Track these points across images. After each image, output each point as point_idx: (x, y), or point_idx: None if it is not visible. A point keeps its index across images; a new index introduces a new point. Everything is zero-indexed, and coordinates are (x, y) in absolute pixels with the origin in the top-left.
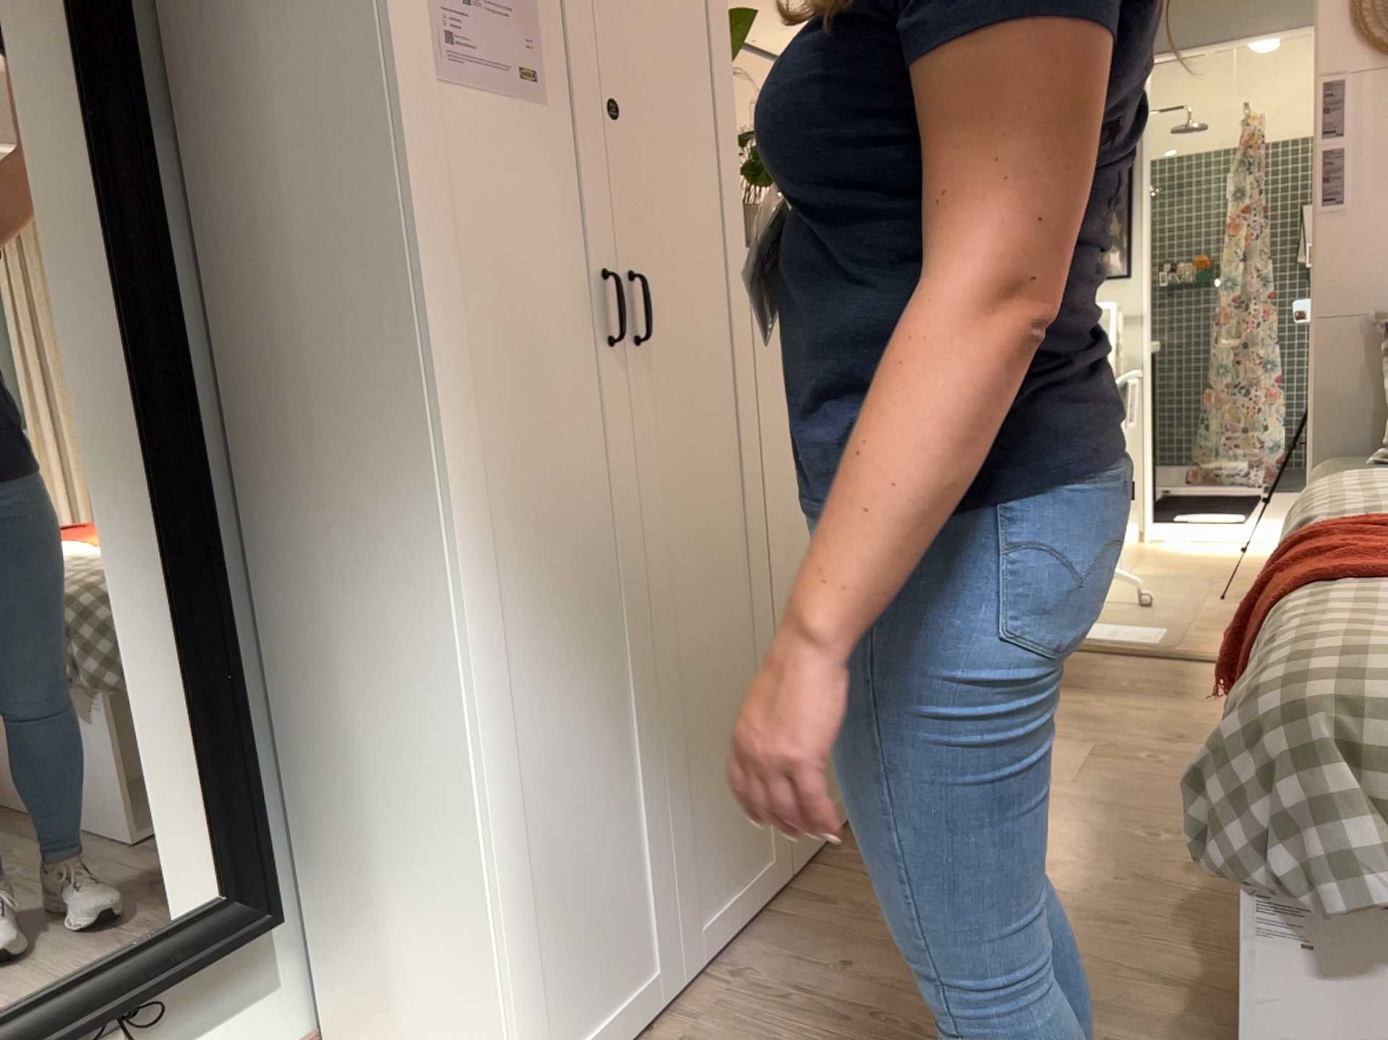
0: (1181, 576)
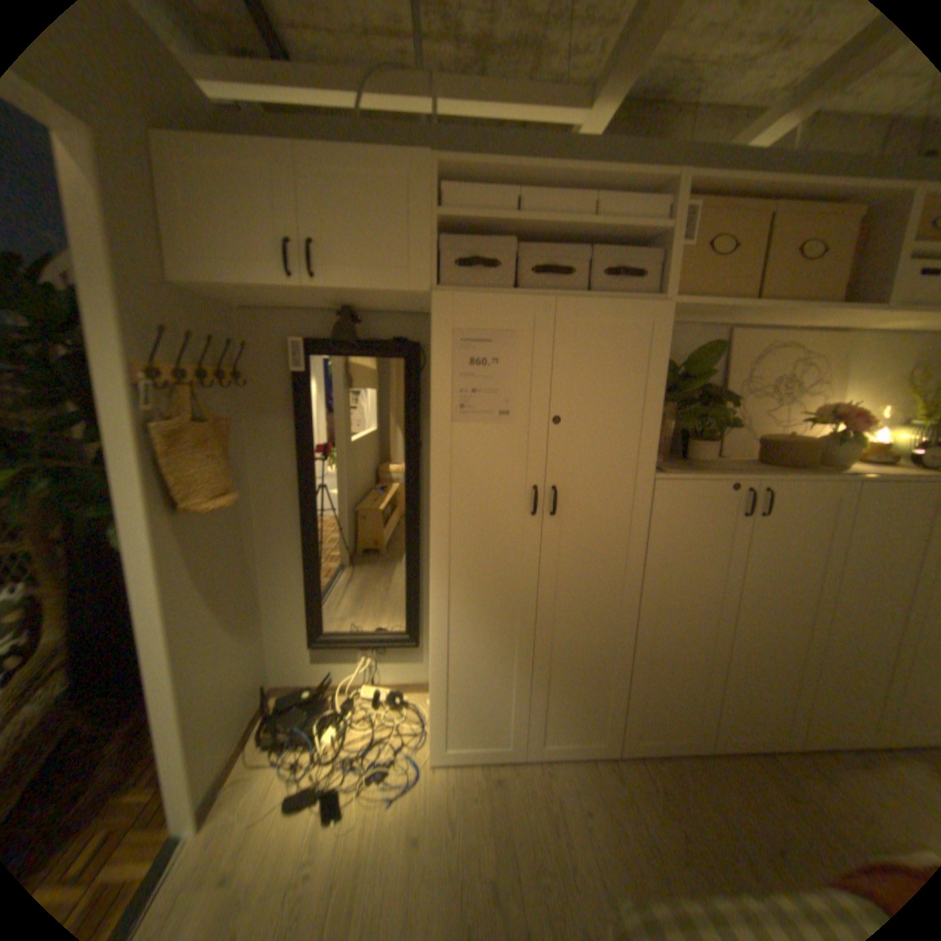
0: None
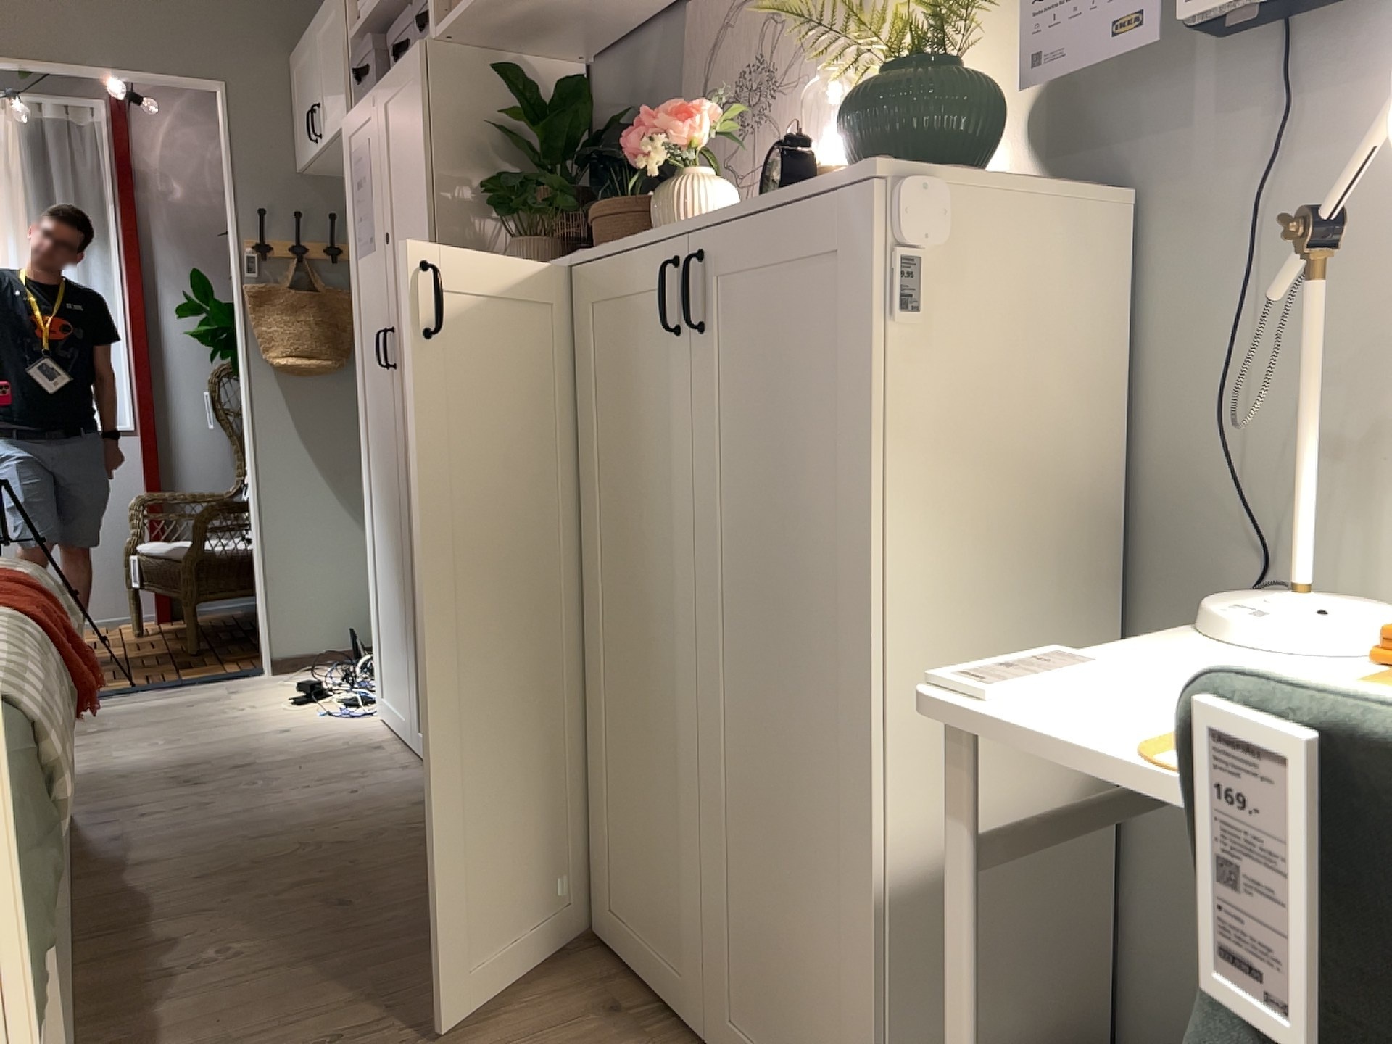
0: None
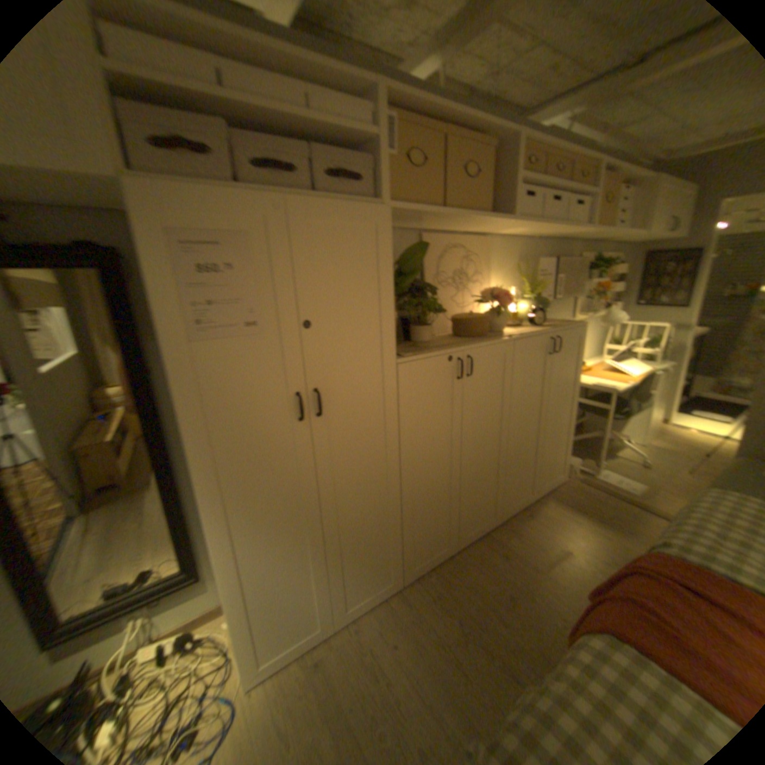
0: (676, 453)
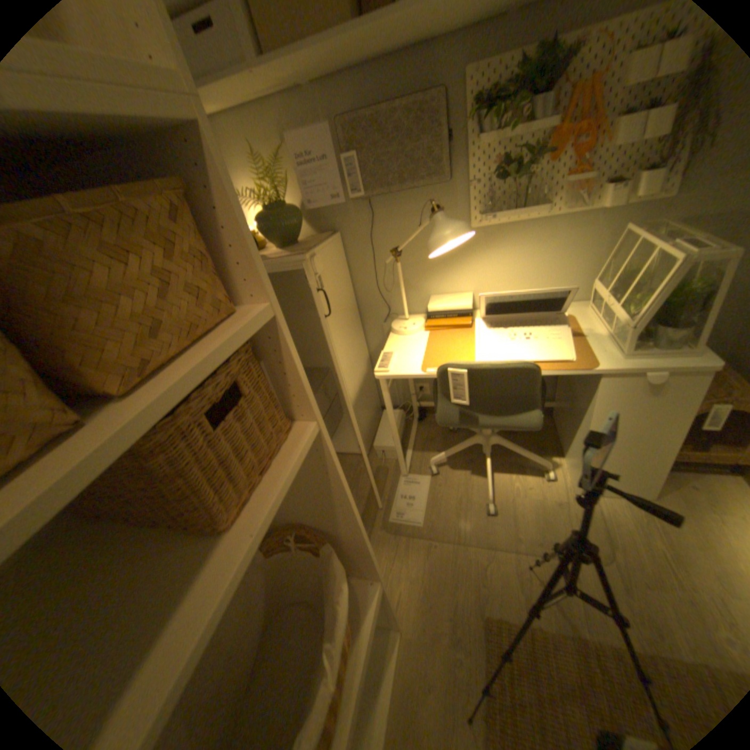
0: (608, 538)
